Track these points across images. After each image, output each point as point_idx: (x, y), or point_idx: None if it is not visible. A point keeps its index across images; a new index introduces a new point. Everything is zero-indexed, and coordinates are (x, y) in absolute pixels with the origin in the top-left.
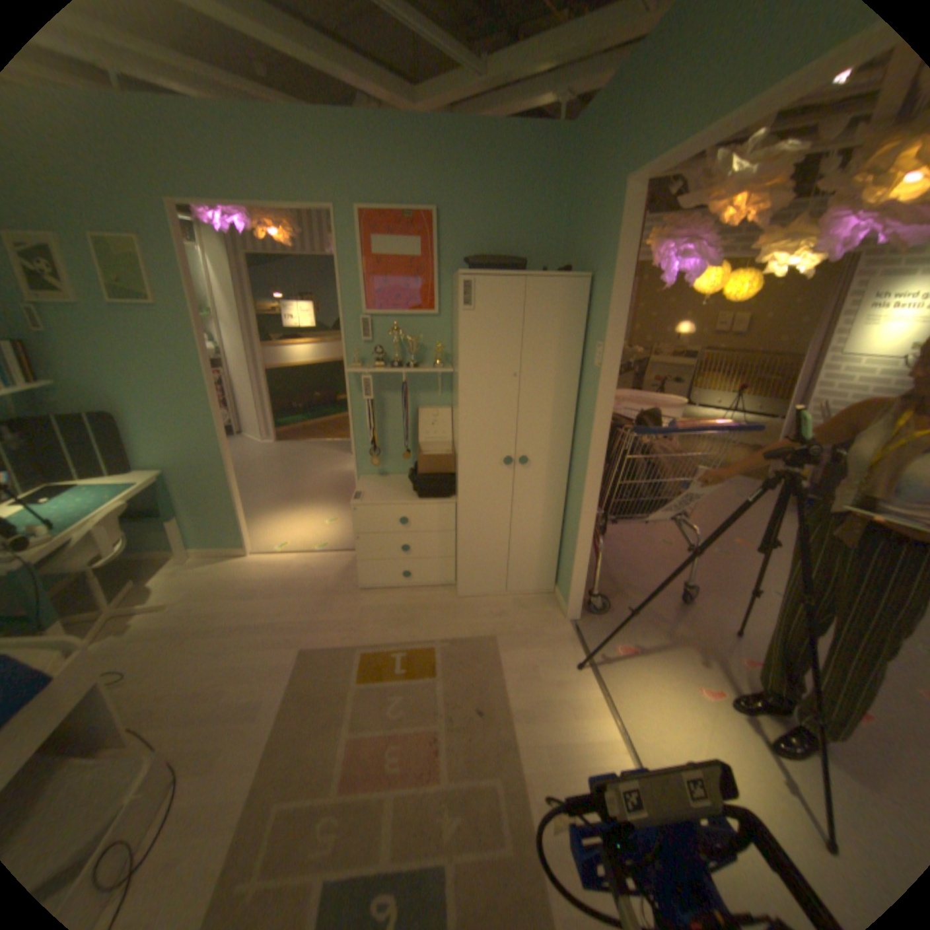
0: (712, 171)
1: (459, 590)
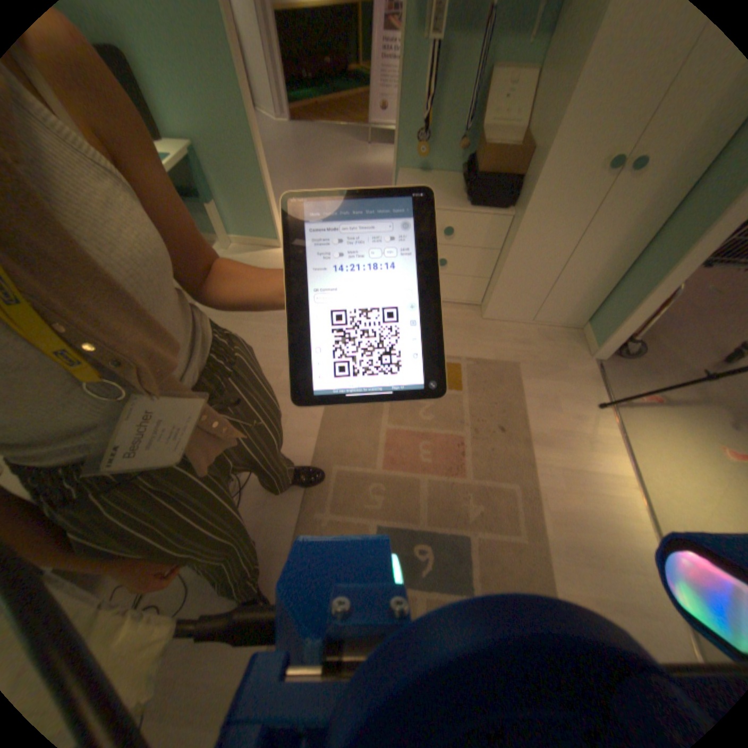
0: None
1: (485, 312)
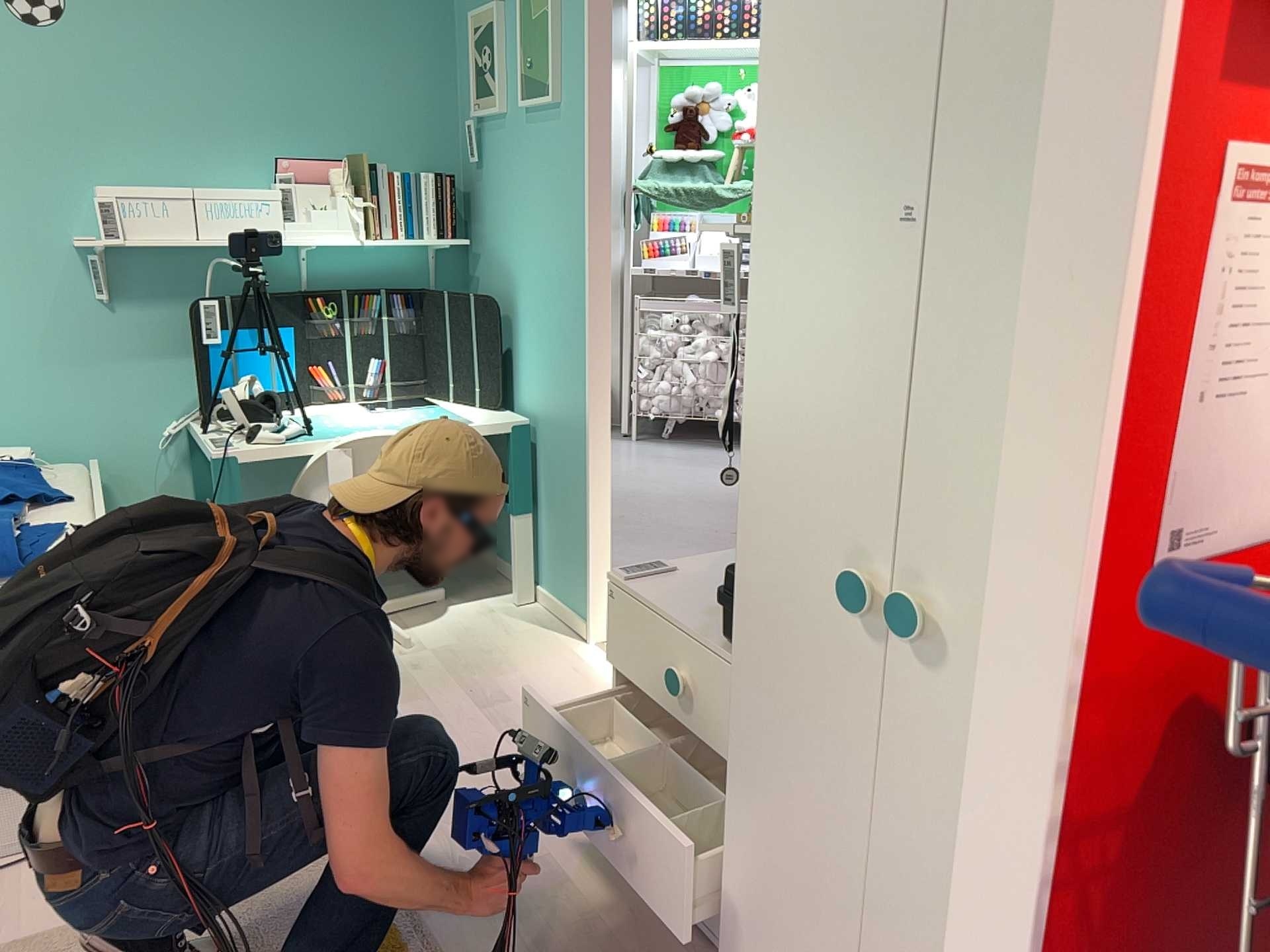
0: None
1: None
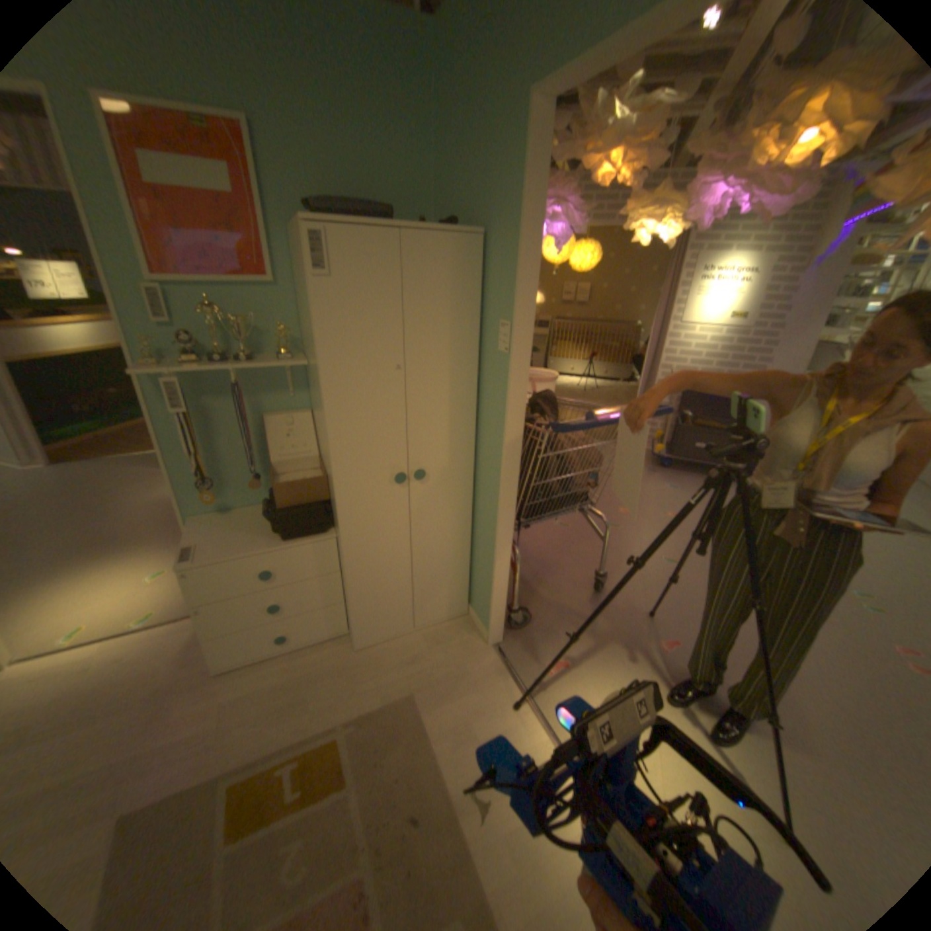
0: (585, 119)
1: (355, 643)
